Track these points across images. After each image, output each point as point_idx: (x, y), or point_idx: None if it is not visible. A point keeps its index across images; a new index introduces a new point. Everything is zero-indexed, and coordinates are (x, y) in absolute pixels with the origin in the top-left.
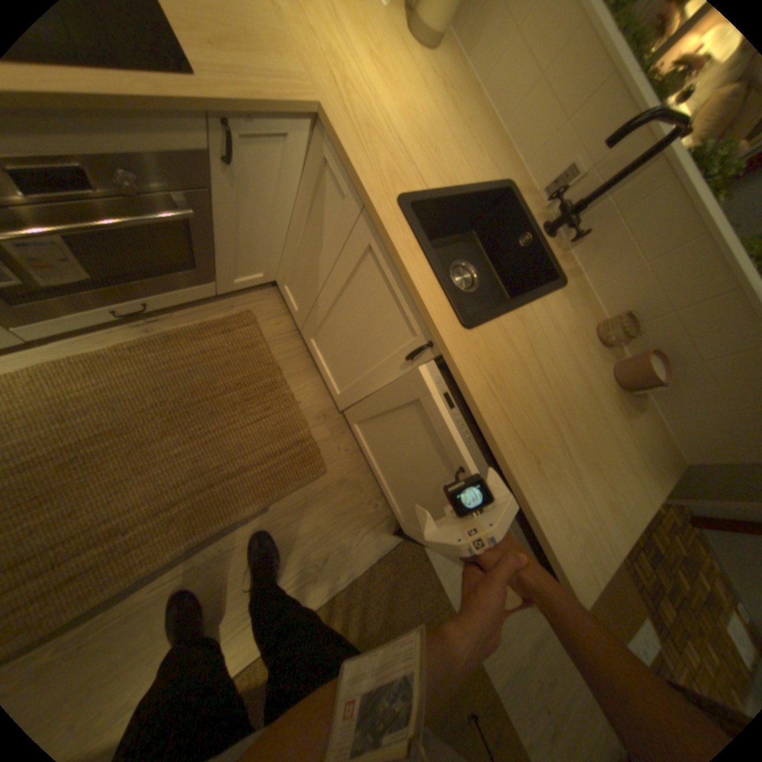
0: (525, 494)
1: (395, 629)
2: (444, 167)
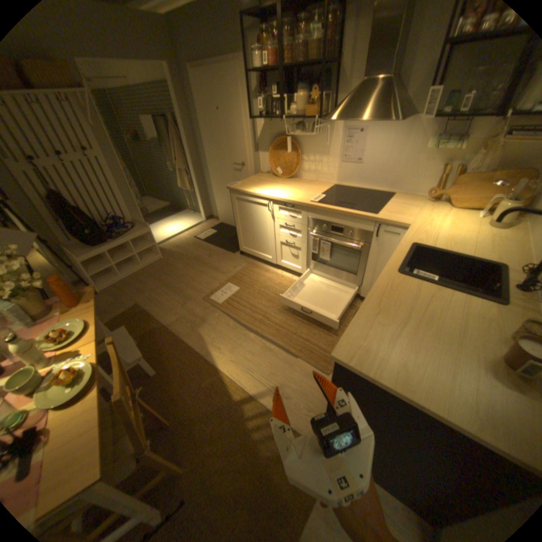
0: (359, 312)
1: (267, 472)
2: (455, 248)
